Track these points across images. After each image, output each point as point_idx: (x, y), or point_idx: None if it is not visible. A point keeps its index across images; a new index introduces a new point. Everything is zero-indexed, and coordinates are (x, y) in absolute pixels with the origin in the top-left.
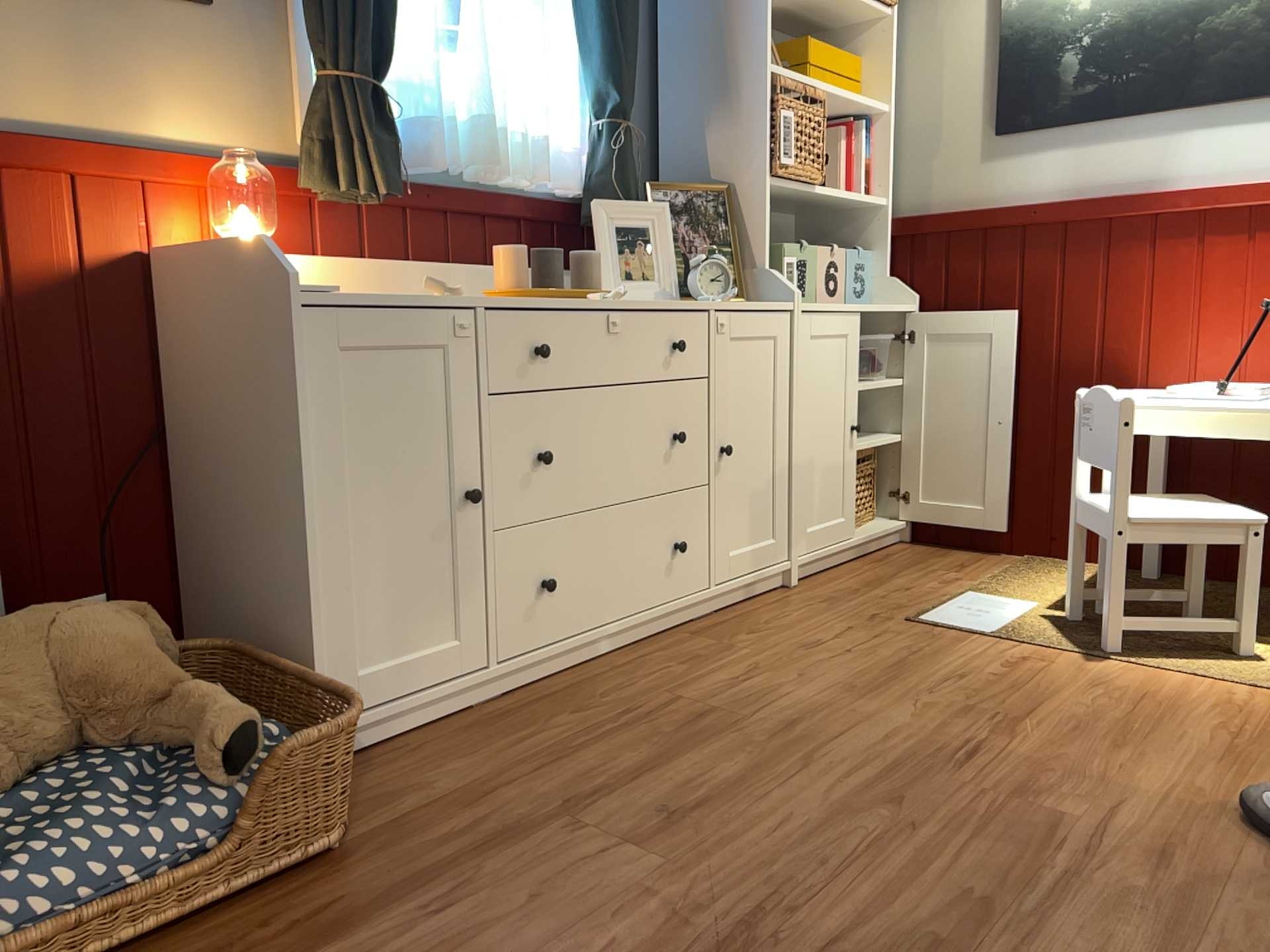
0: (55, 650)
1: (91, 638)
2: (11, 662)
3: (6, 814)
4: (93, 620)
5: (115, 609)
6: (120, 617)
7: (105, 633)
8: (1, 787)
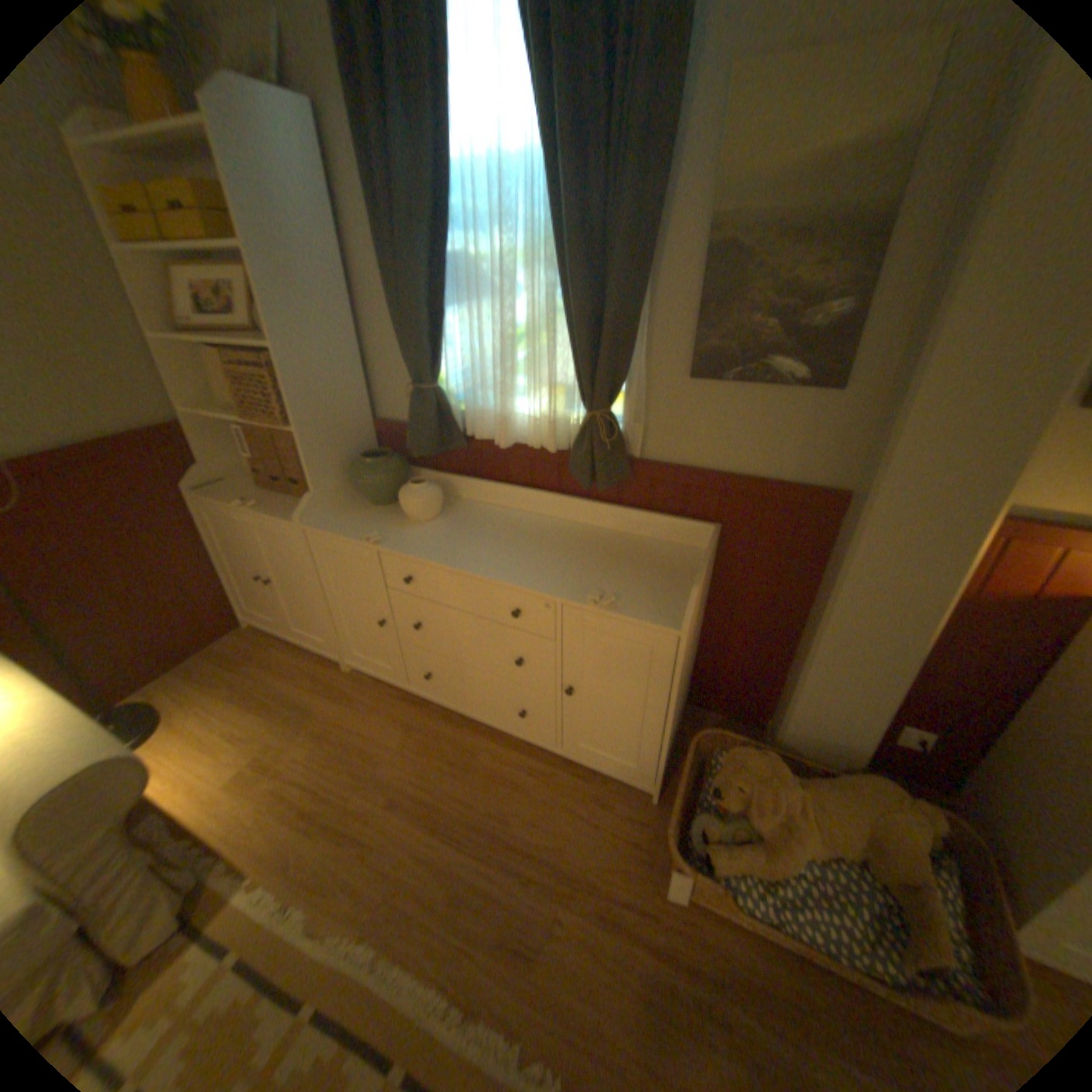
0: (877, 828)
1: (897, 836)
2: (856, 820)
3: (819, 876)
4: (904, 827)
5: (922, 818)
6: (920, 831)
7: (906, 839)
8: (823, 864)
